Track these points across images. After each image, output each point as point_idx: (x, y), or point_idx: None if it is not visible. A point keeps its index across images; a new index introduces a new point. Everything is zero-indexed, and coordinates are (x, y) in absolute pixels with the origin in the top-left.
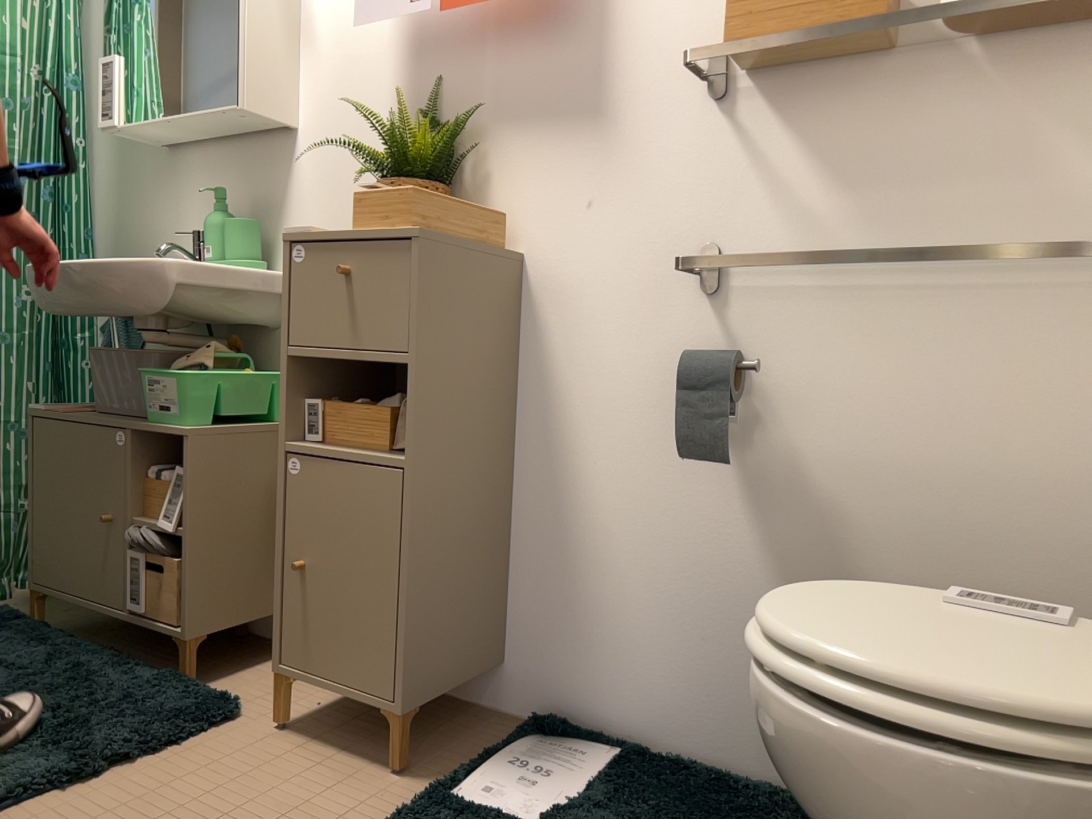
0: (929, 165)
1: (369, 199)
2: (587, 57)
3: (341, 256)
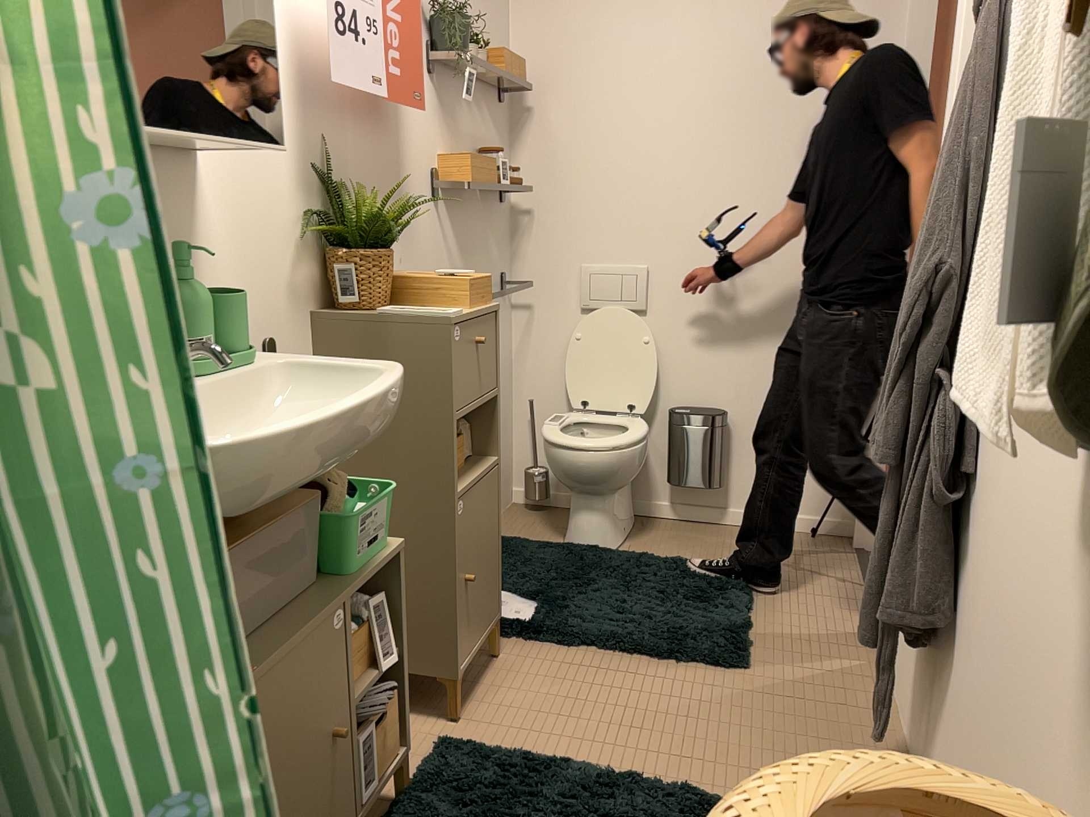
0: (476, 247)
1: (475, 283)
2: (395, 155)
3: (475, 330)
